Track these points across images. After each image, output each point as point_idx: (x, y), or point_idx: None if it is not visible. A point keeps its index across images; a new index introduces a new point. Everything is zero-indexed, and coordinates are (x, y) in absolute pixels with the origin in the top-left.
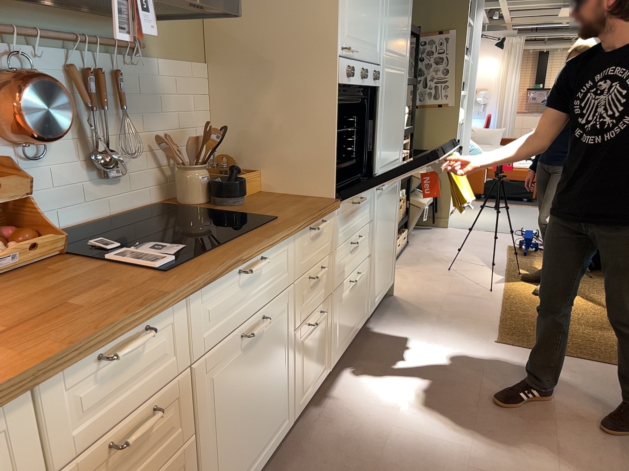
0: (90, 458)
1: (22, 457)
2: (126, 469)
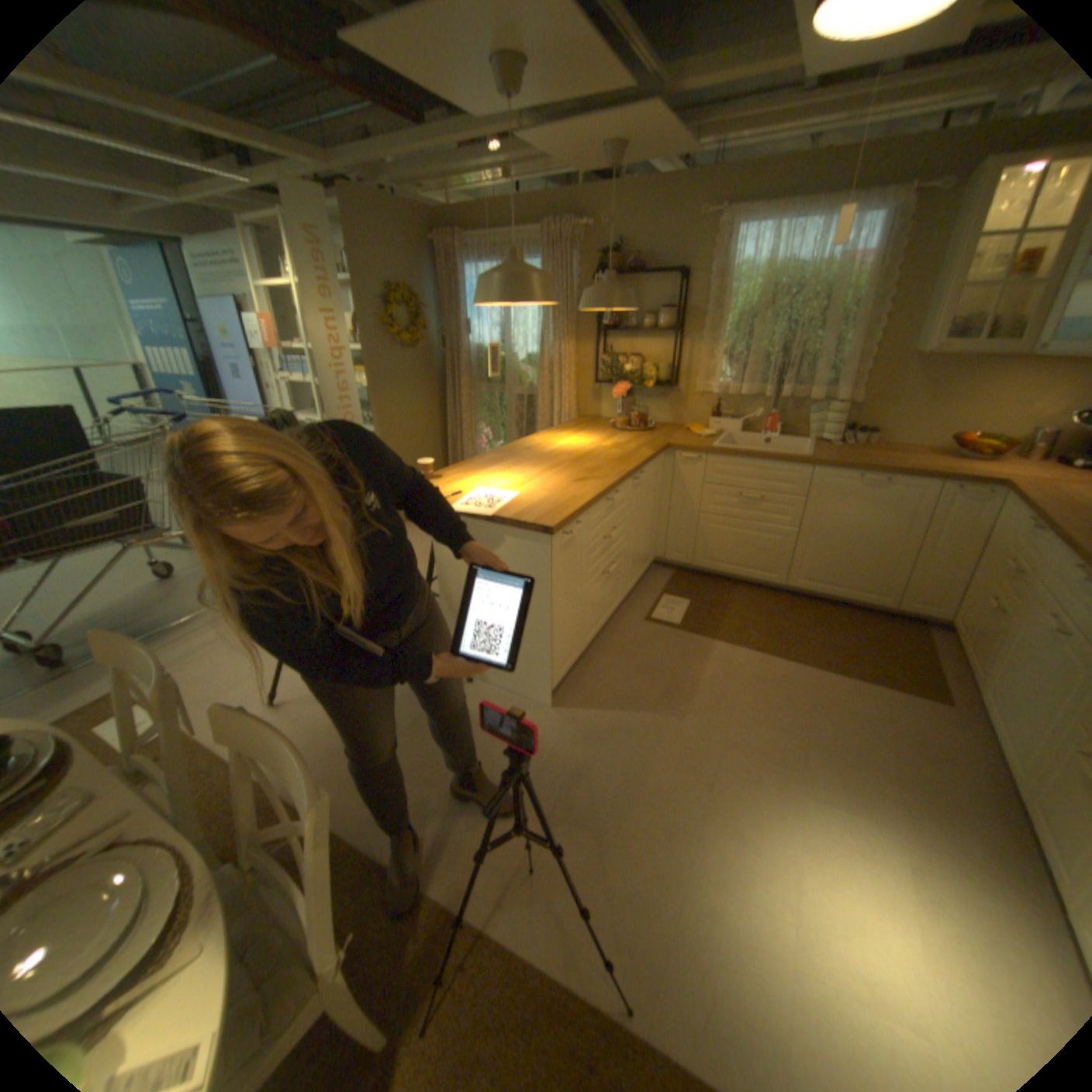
0: (1012, 556)
1: (1014, 526)
2: (1009, 583)
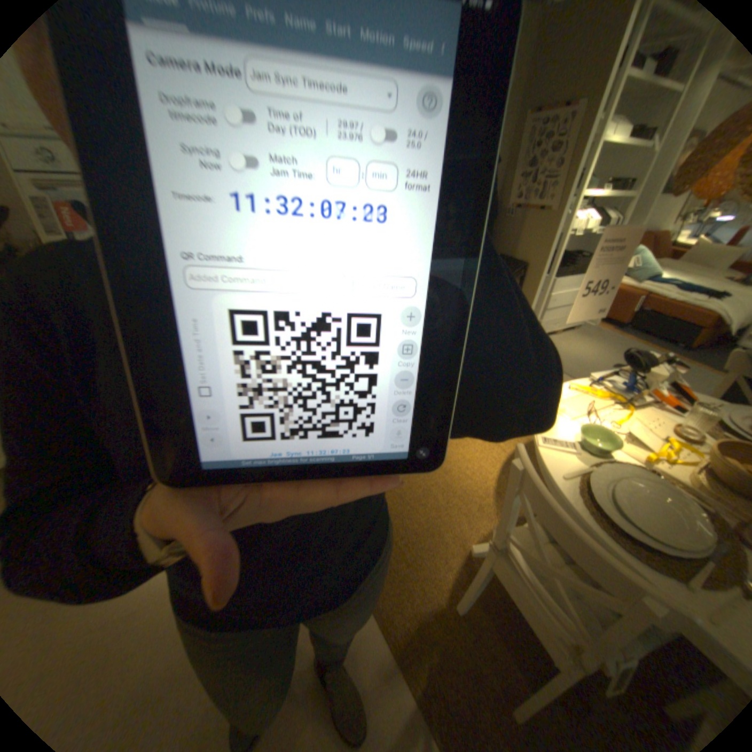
0: None
1: None
2: None
